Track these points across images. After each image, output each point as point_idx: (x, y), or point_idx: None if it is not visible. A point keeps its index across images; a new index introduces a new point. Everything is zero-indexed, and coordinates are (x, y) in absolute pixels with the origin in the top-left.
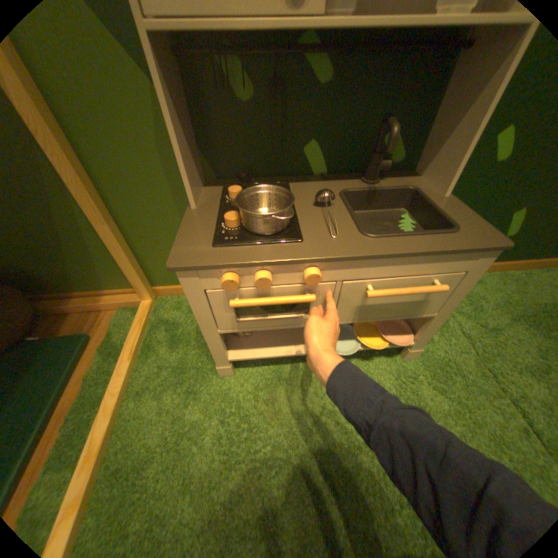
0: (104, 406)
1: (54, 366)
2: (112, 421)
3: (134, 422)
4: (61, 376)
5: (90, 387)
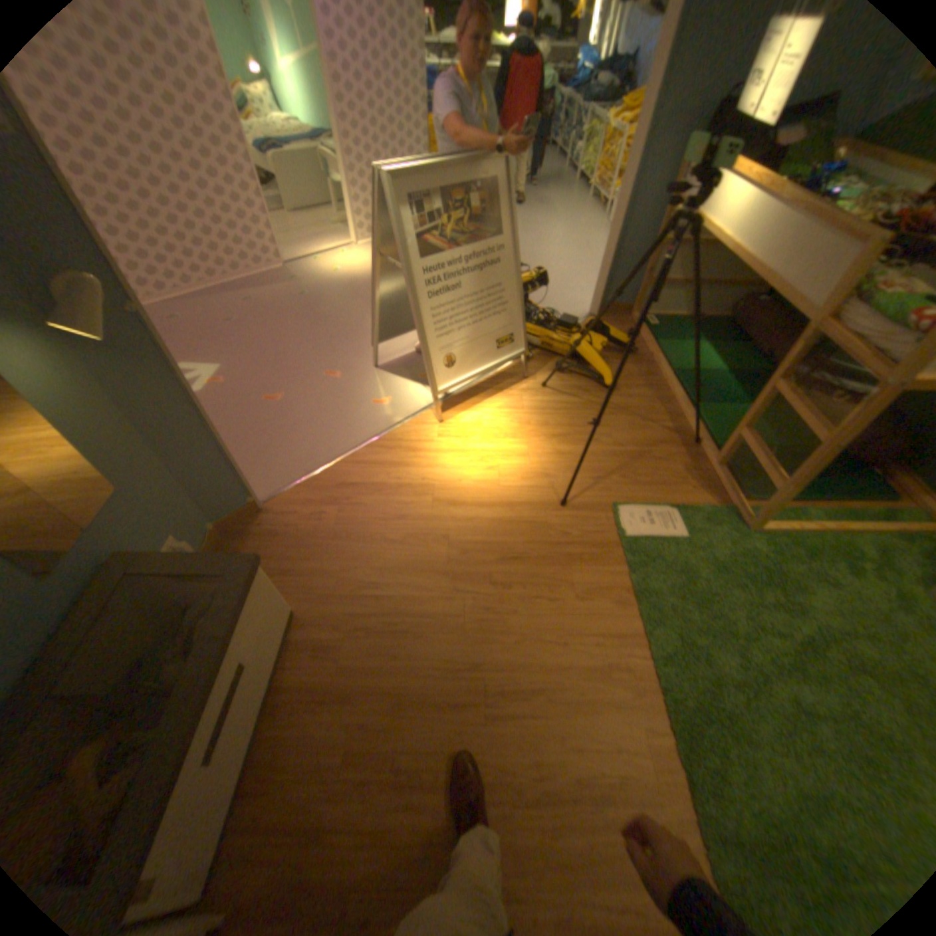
0: (862, 526)
1: (860, 491)
2: (855, 533)
3: (860, 545)
4: (857, 497)
5: (861, 515)
